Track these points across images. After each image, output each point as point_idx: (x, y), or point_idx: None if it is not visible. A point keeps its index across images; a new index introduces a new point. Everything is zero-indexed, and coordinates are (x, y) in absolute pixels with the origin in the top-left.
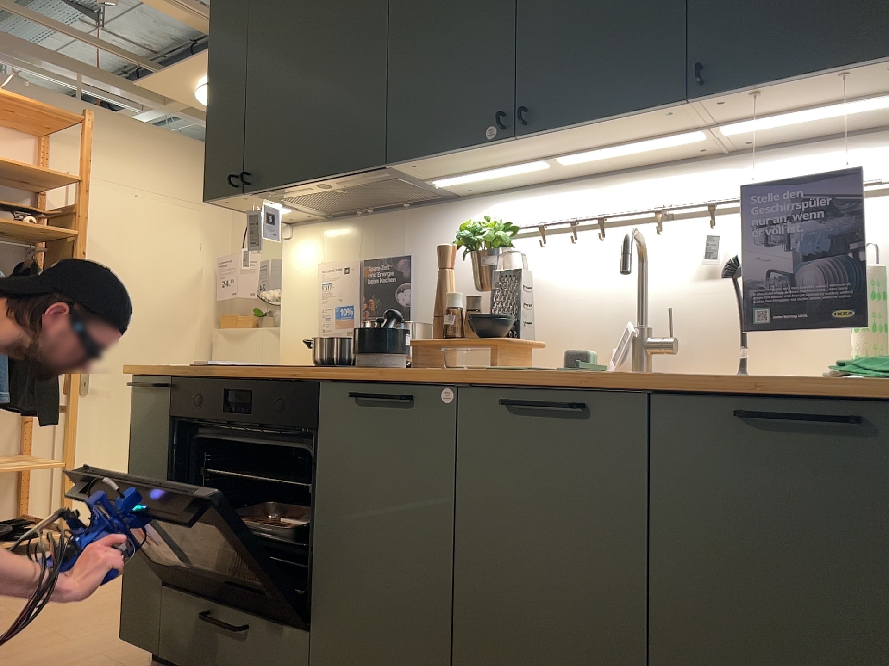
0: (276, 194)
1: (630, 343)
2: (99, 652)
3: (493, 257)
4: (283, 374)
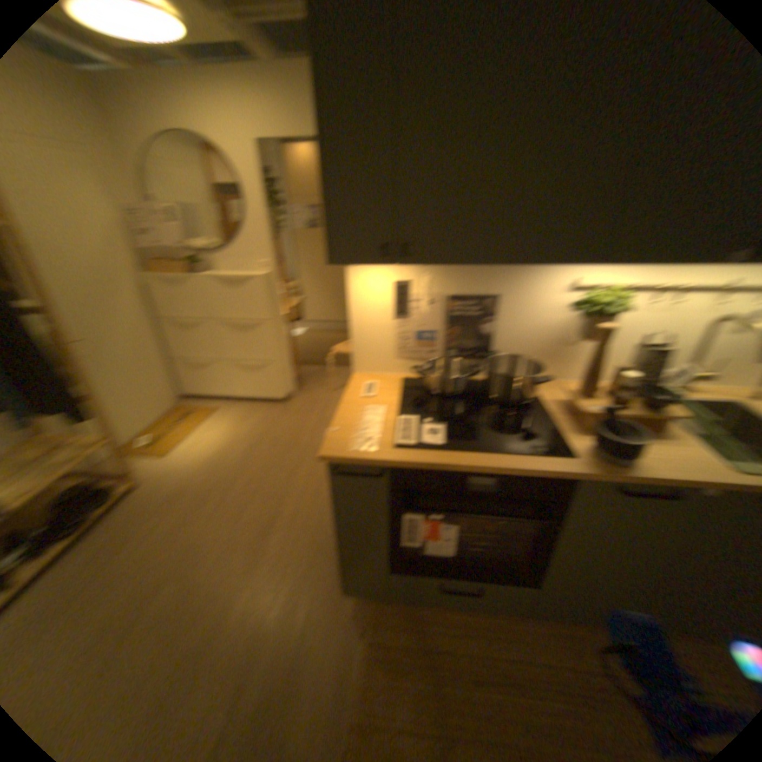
0: (427, 262)
1: (689, 377)
2: (310, 592)
3: (617, 322)
4: (536, 468)
